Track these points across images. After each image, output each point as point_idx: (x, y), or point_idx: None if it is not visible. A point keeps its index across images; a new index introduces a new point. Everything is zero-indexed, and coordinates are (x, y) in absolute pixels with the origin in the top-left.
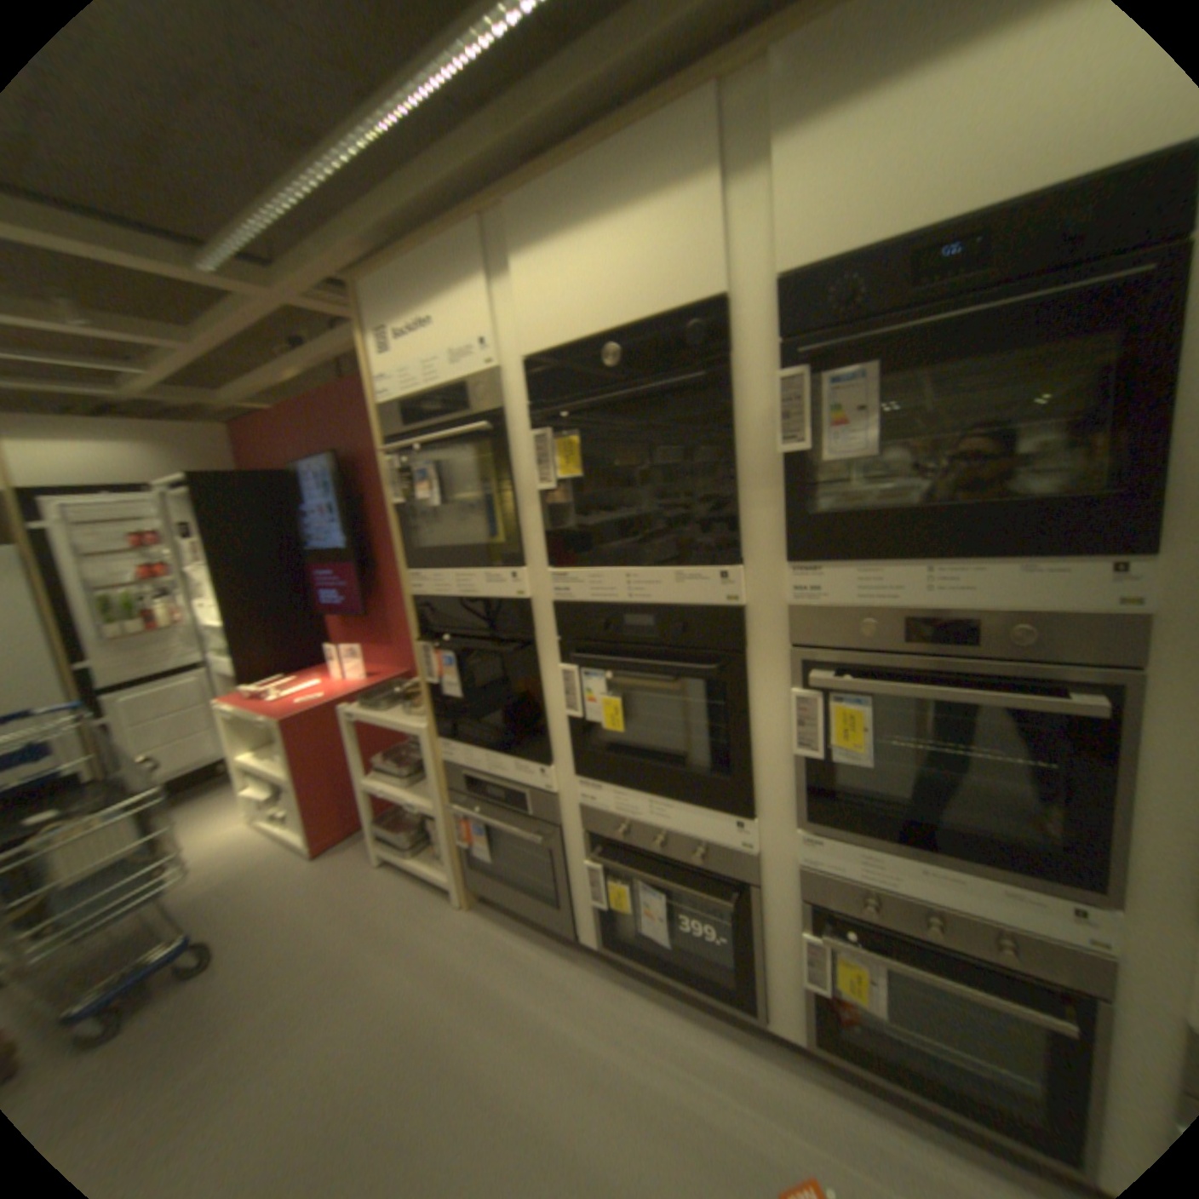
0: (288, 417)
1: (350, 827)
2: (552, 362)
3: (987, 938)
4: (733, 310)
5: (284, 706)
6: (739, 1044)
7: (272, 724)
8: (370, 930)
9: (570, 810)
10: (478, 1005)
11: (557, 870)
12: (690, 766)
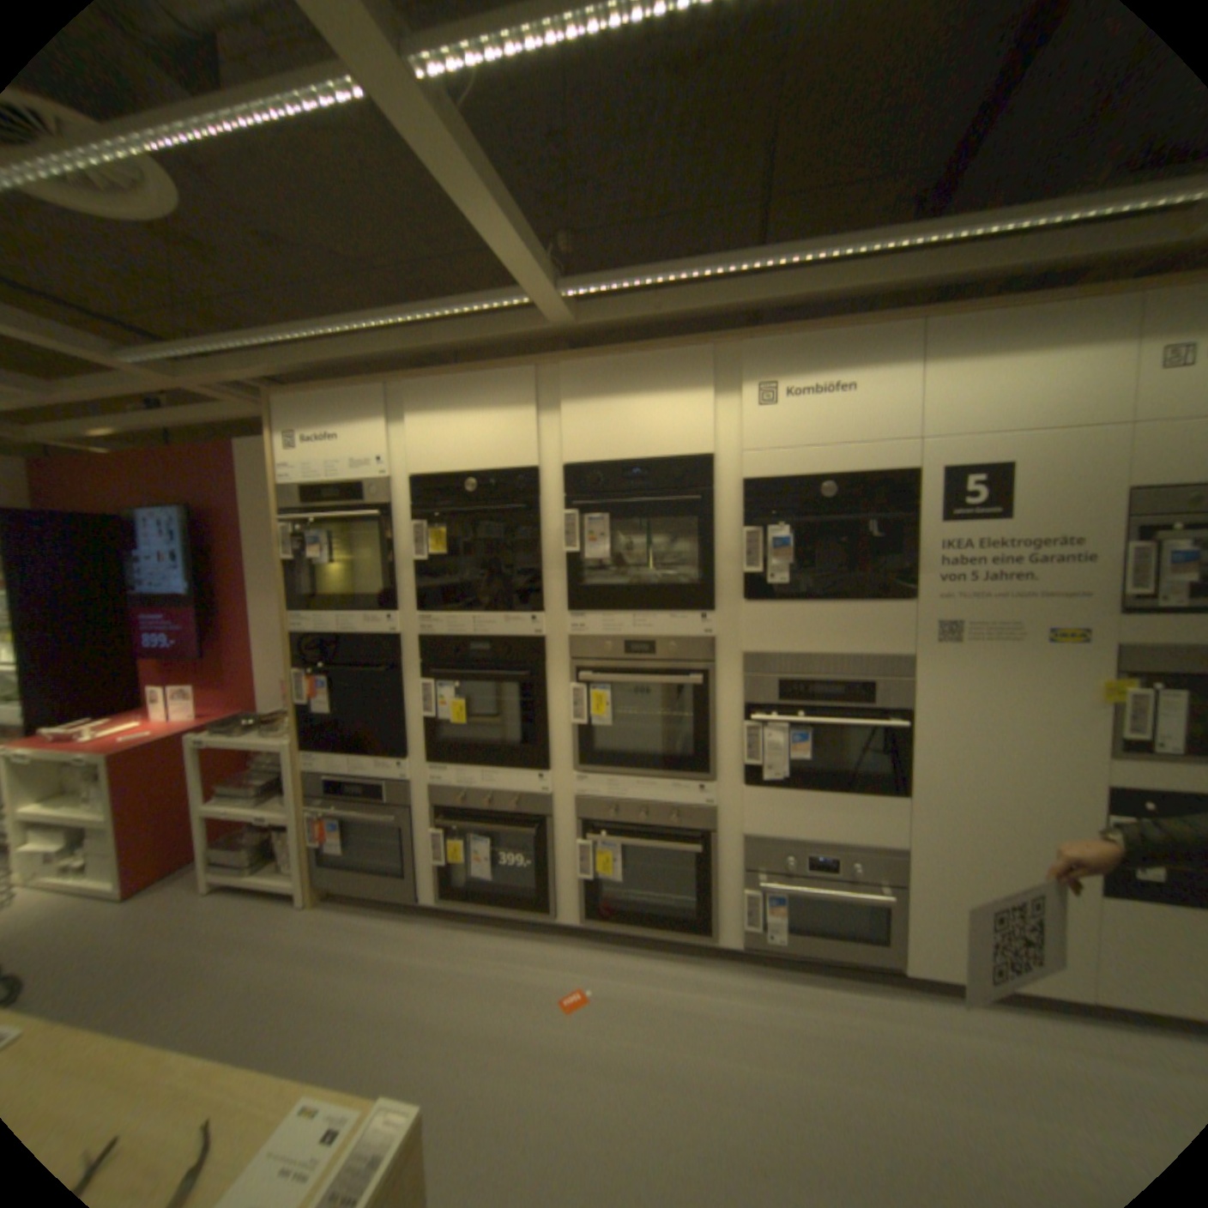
0: (132, 467)
1: (171, 866)
2: (433, 484)
3: (666, 816)
4: (543, 478)
5: (109, 745)
6: (537, 943)
7: (105, 758)
8: (212, 939)
9: (420, 793)
10: (332, 965)
11: (406, 845)
12: (510, 746)
